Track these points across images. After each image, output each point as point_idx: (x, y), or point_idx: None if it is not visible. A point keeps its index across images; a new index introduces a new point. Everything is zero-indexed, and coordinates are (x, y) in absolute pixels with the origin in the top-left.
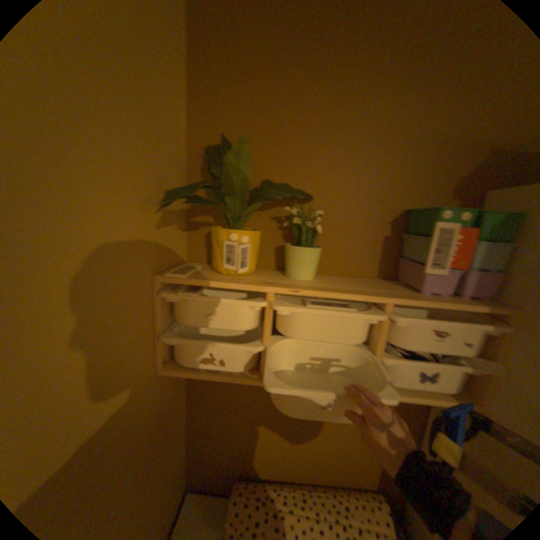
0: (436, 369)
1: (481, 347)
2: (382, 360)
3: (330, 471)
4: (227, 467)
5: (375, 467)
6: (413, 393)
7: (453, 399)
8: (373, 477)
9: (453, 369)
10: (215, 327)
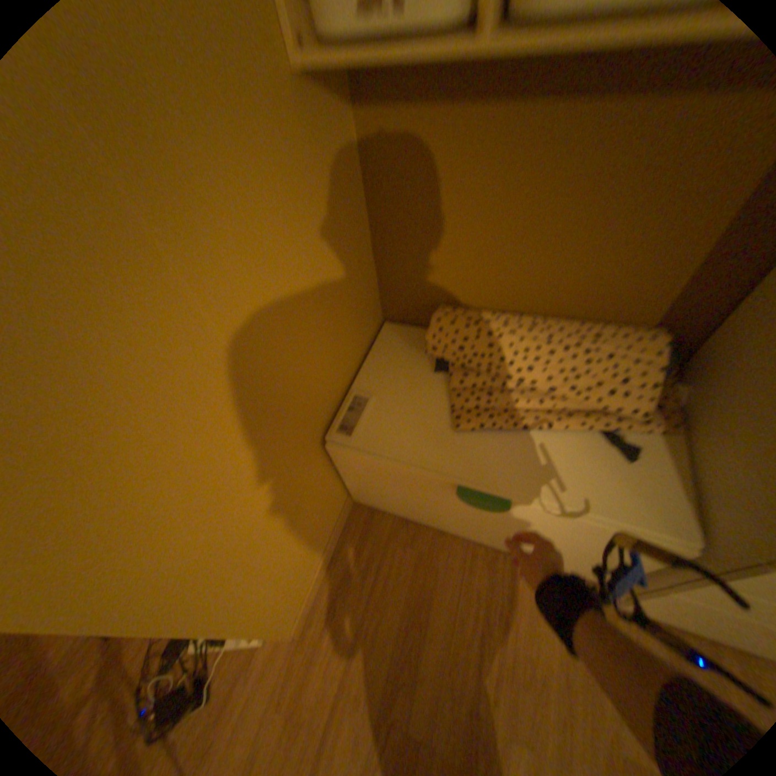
0: None
1: None
2: None
3: (582, 296)
4: (430, 291)
5: (668, 289)
6: None
7: None
8: (657, 305)
9: None
10: None
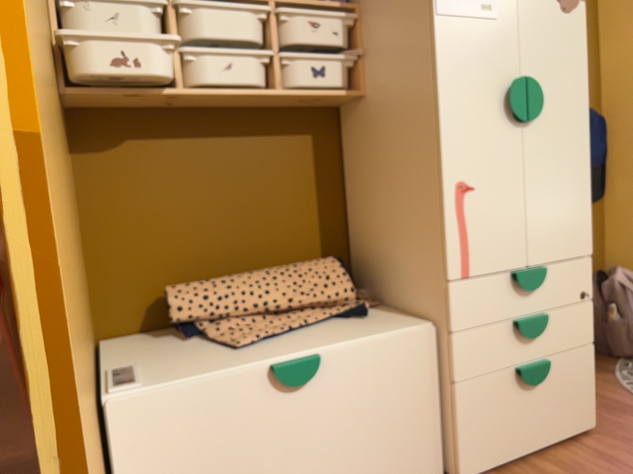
0: (321, 58)
1: (347, 41)
2: (279, 54)
3: (271, 254)
4: (149, 287)
5: (314, 235)
6: (311, 86)
7: (341, 88)
8: (315, 248)
9: (331, 55)
10: (118, 36)
